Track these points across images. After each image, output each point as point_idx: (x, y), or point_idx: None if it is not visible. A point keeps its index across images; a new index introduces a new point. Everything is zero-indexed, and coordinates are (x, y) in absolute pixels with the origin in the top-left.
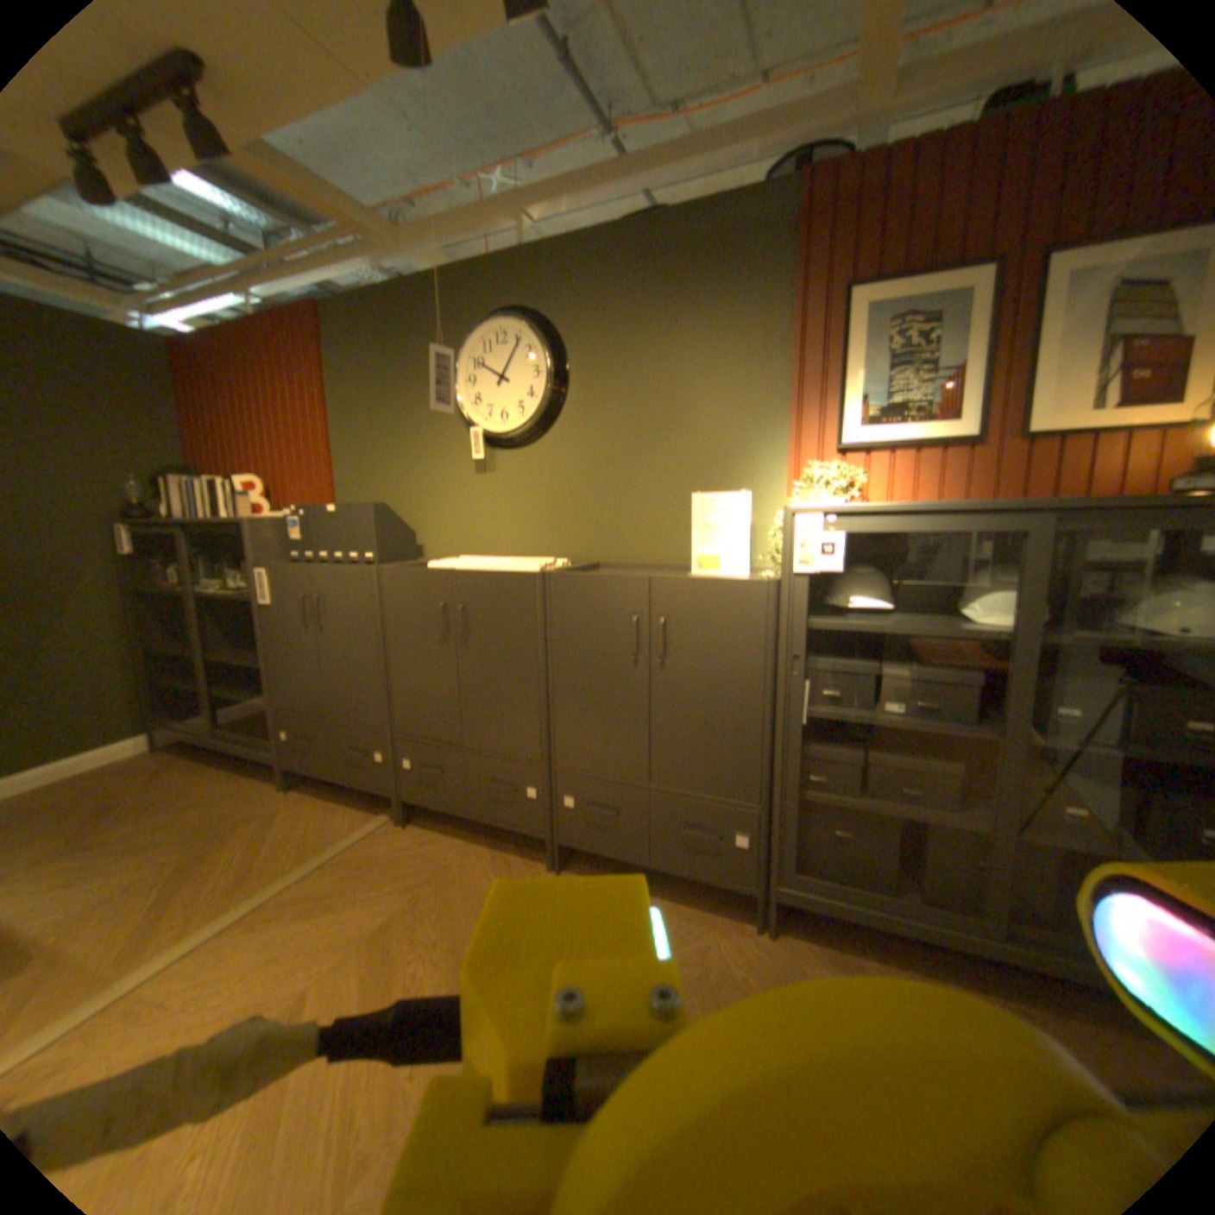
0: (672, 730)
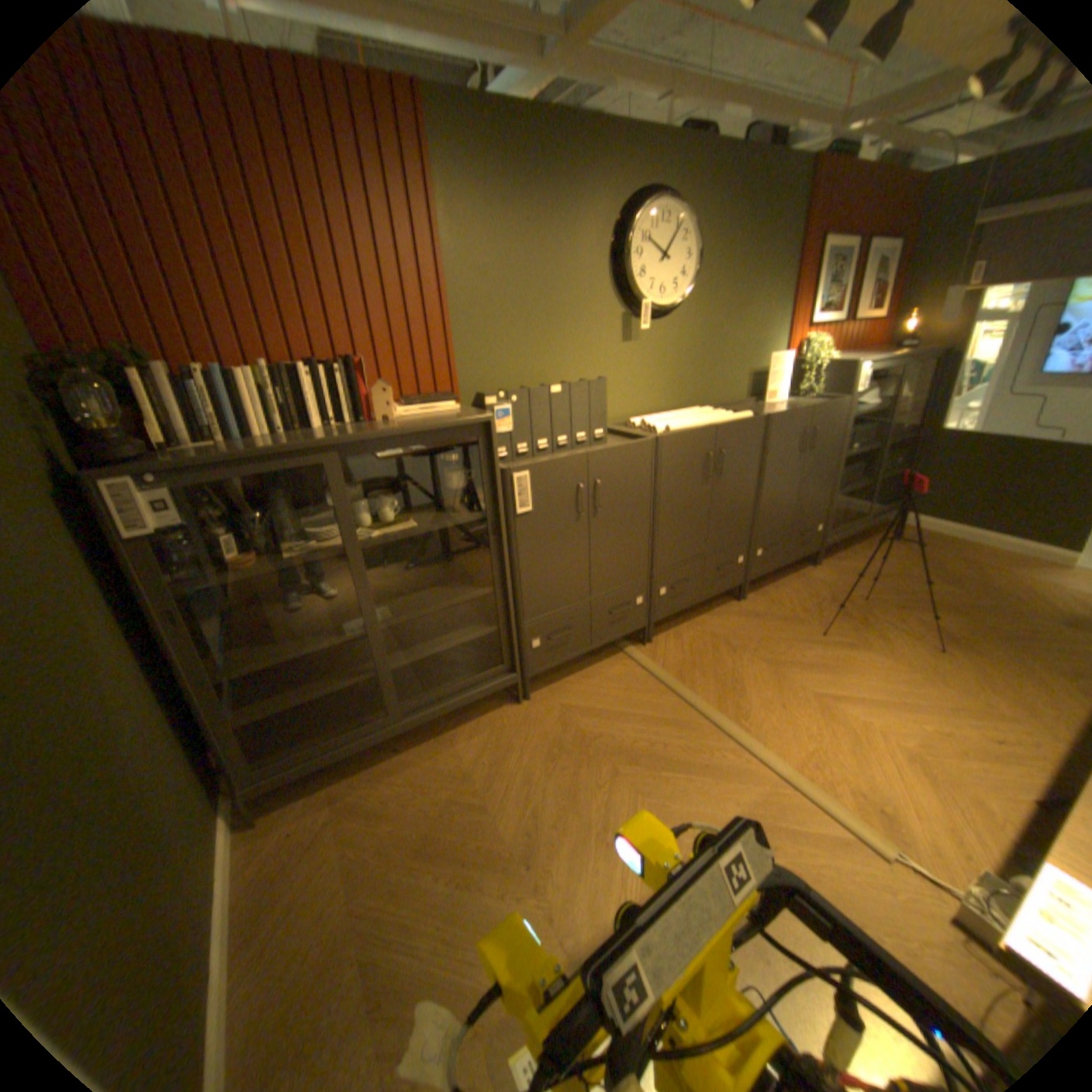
0: (807, 489)
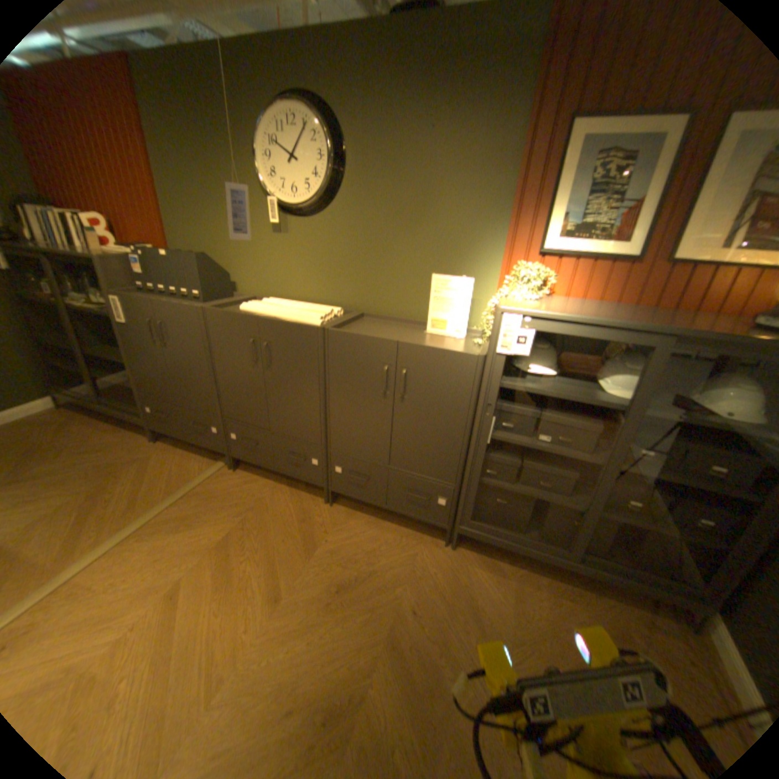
0: (404, 439)
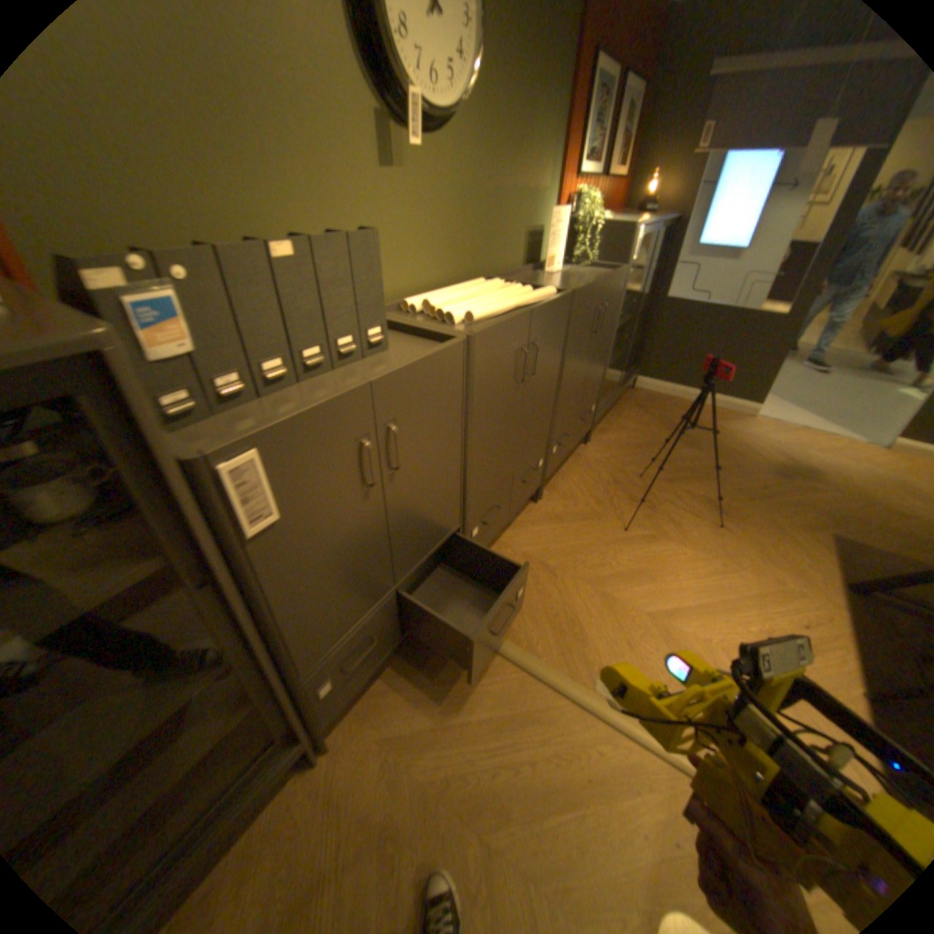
0: (590, 372)
